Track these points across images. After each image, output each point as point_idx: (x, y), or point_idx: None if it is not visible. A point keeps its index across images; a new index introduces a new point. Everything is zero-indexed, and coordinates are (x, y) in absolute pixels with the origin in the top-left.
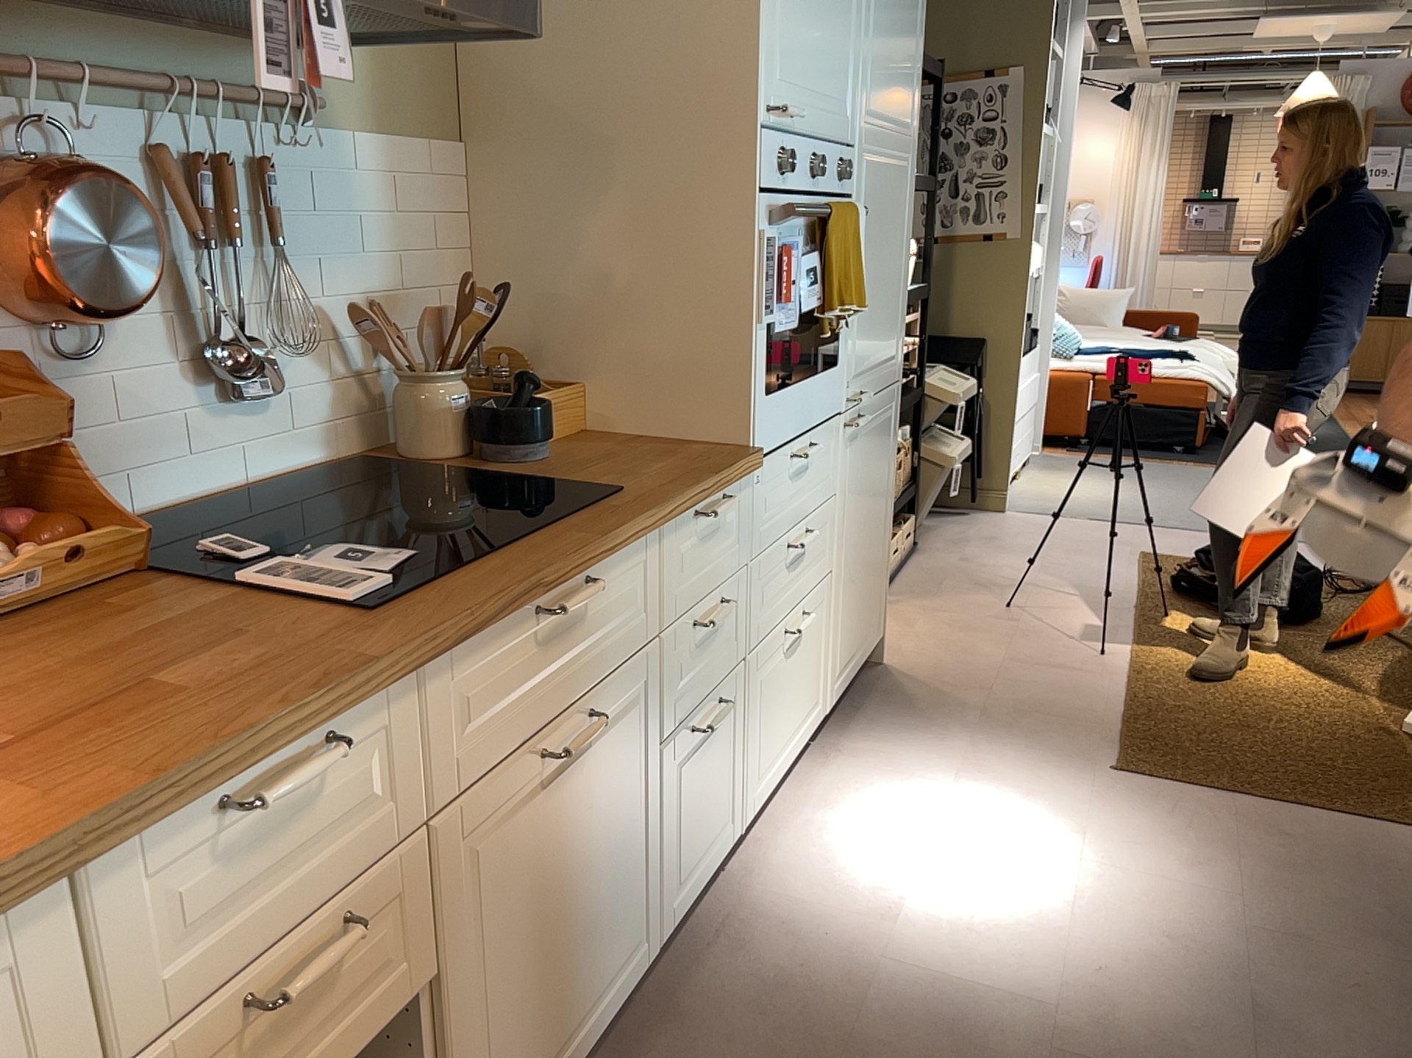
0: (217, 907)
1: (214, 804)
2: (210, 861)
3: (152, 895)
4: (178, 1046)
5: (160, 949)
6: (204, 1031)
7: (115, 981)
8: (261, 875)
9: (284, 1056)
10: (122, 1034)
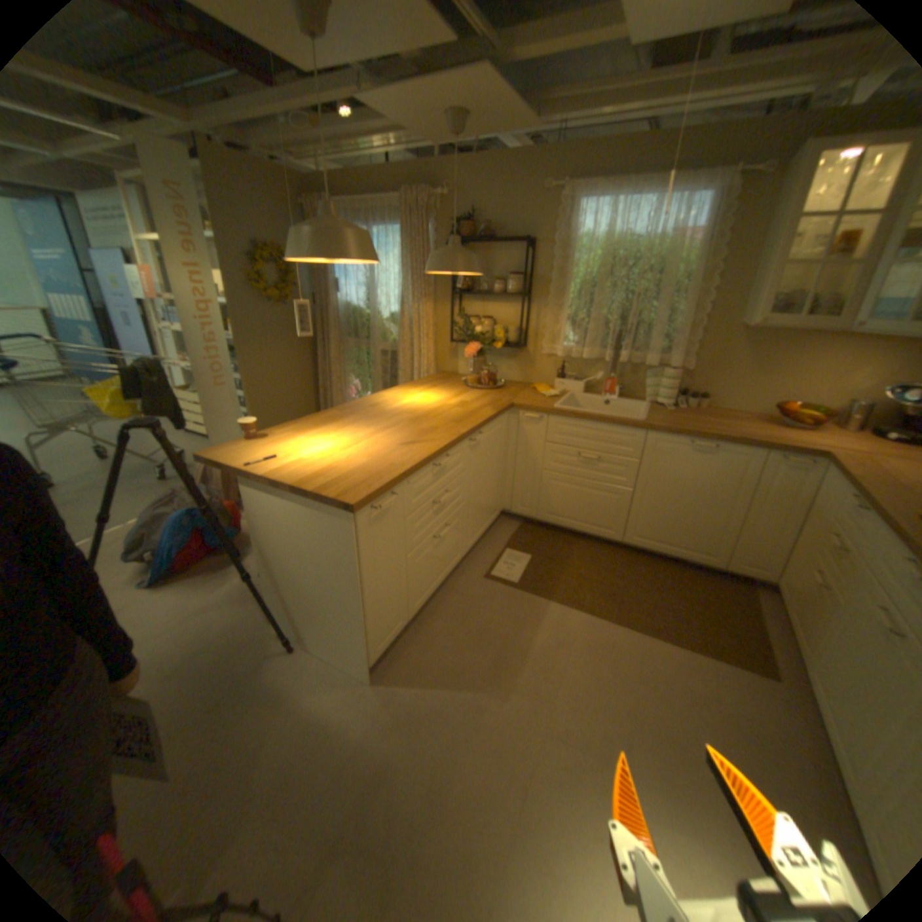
0: (849, 515)
1: (857, 494)
2: (853, 506)
3: (849, 499)
4: (836, 528)
5: (844, 509)
6: (837, 532)
7: (841, 504)
8: (853, 520)
9: (834, 559)
10: (836, 514)
